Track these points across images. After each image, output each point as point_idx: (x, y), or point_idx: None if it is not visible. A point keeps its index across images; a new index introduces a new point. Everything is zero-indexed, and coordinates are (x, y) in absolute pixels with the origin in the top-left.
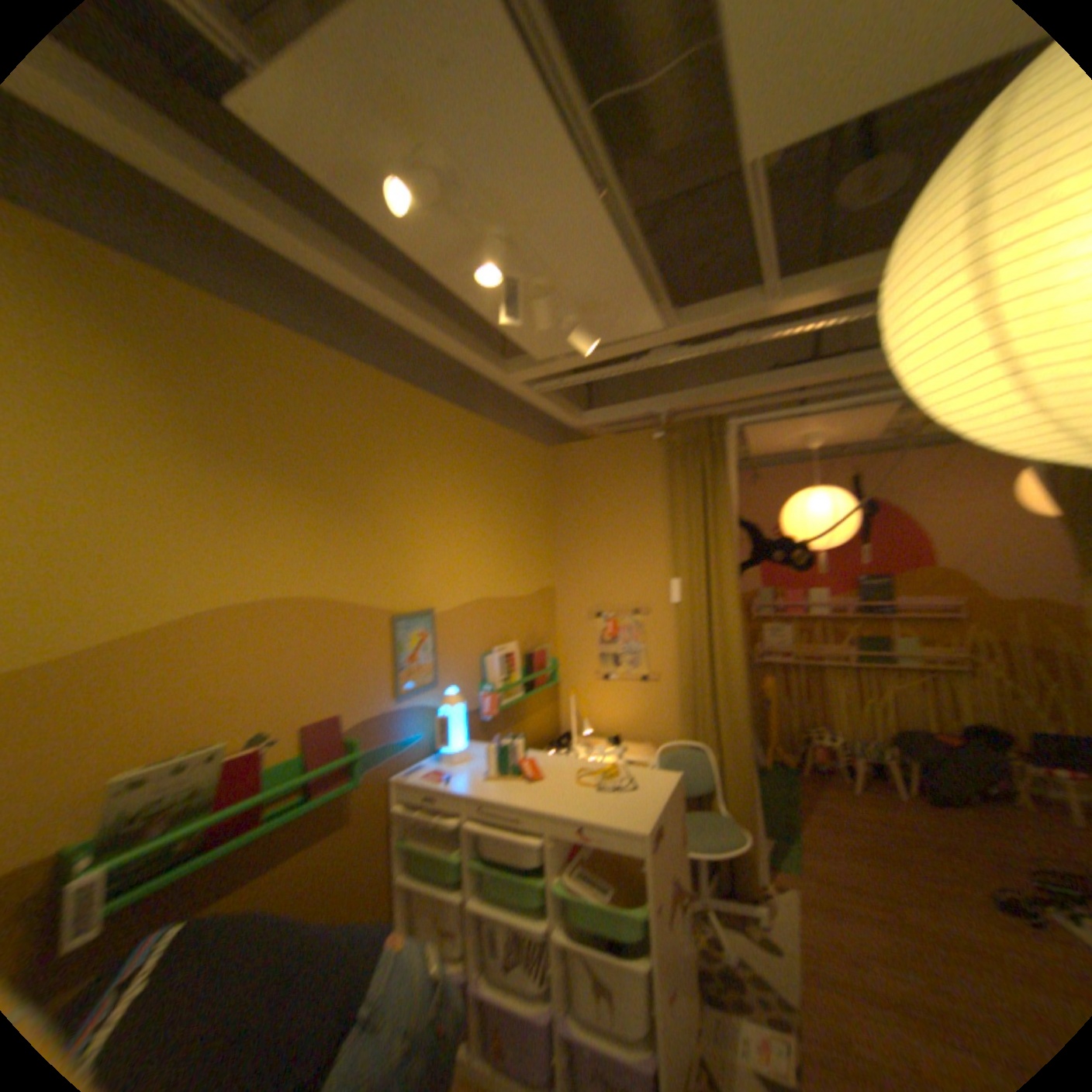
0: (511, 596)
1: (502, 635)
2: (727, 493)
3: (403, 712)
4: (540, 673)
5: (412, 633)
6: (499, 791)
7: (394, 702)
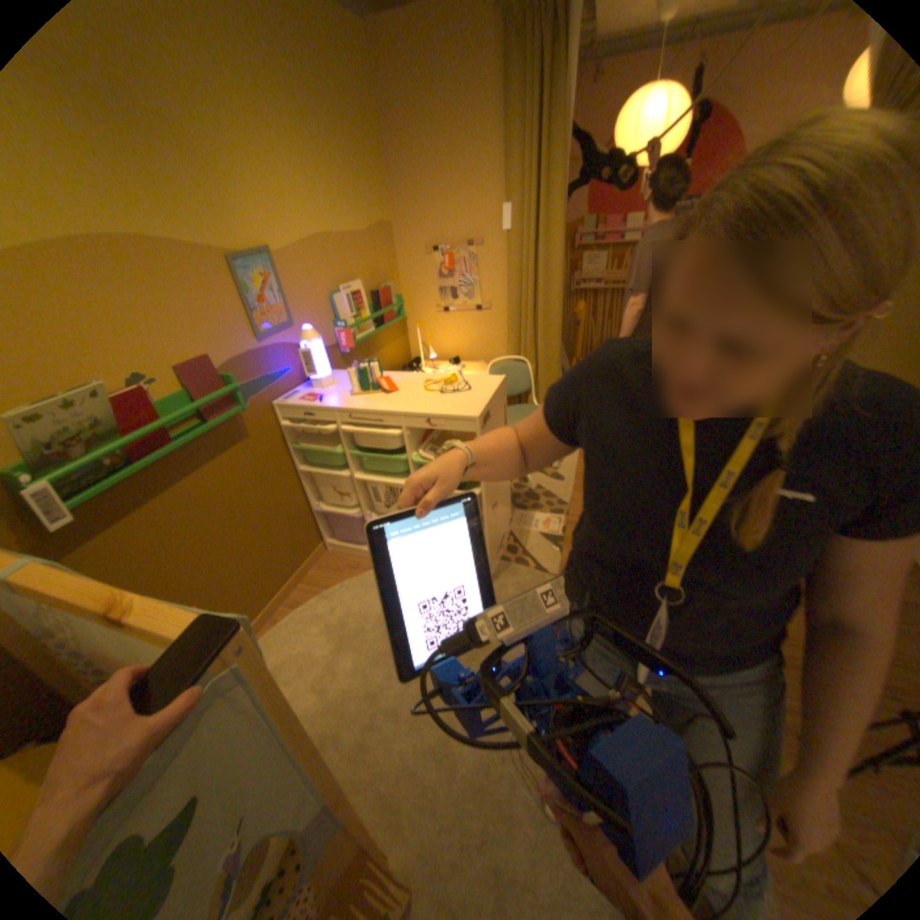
0: (345, 233)
1: (343, 275)
2: (563, 90)
3: (265, 350)
4: (386, 310)
5: (251, 275)
6: (362, 403)
7: (253, 342)
